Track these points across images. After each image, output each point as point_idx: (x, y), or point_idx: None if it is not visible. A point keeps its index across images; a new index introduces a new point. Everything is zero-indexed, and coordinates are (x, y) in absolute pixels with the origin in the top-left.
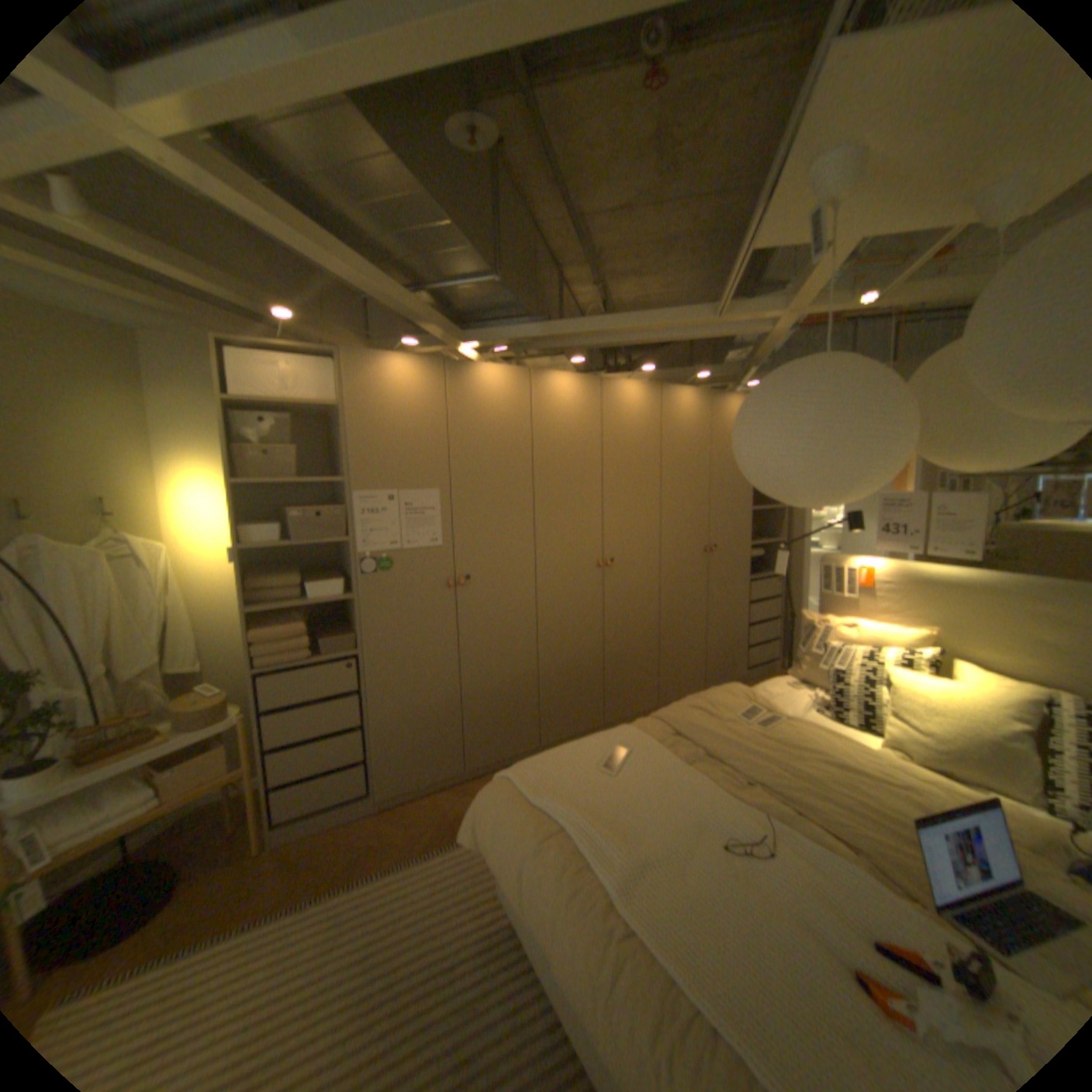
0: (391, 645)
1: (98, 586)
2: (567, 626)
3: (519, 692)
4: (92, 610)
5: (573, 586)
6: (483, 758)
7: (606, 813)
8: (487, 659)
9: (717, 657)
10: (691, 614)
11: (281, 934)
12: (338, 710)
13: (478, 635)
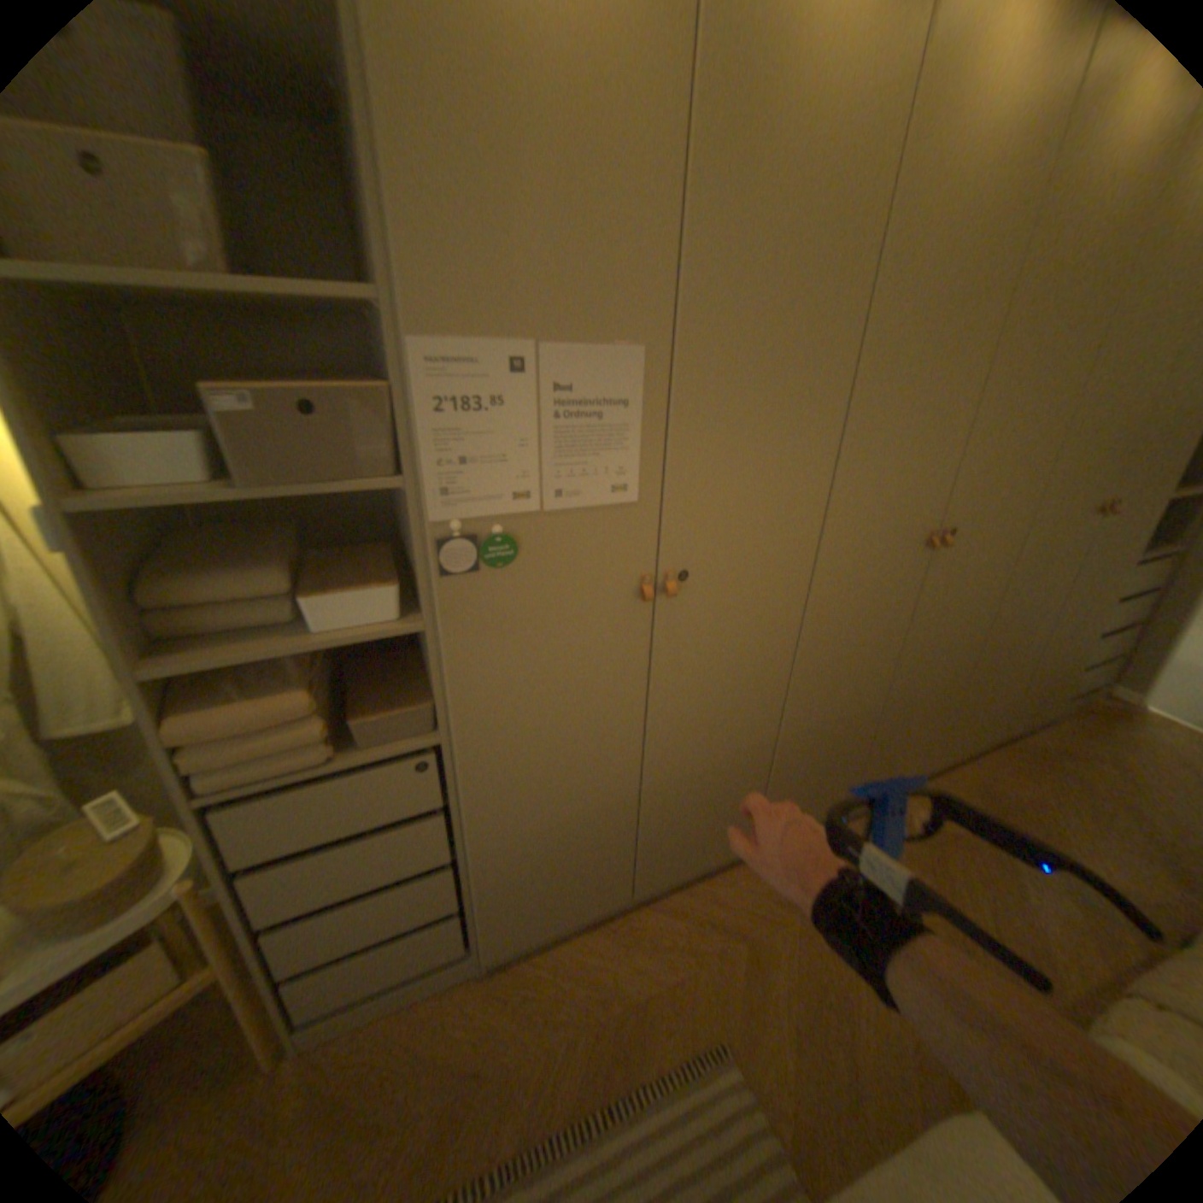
0: (514, 721)
1: None
2: (846, 660)
3: (741, 775)
4: None
5: (876, 586)
6: (666, 877)
7: None
8: (697, 728)
9: (1041, 691)
10: (1036, 626)
11: None
12: (407, 842)
13: (687, 689)
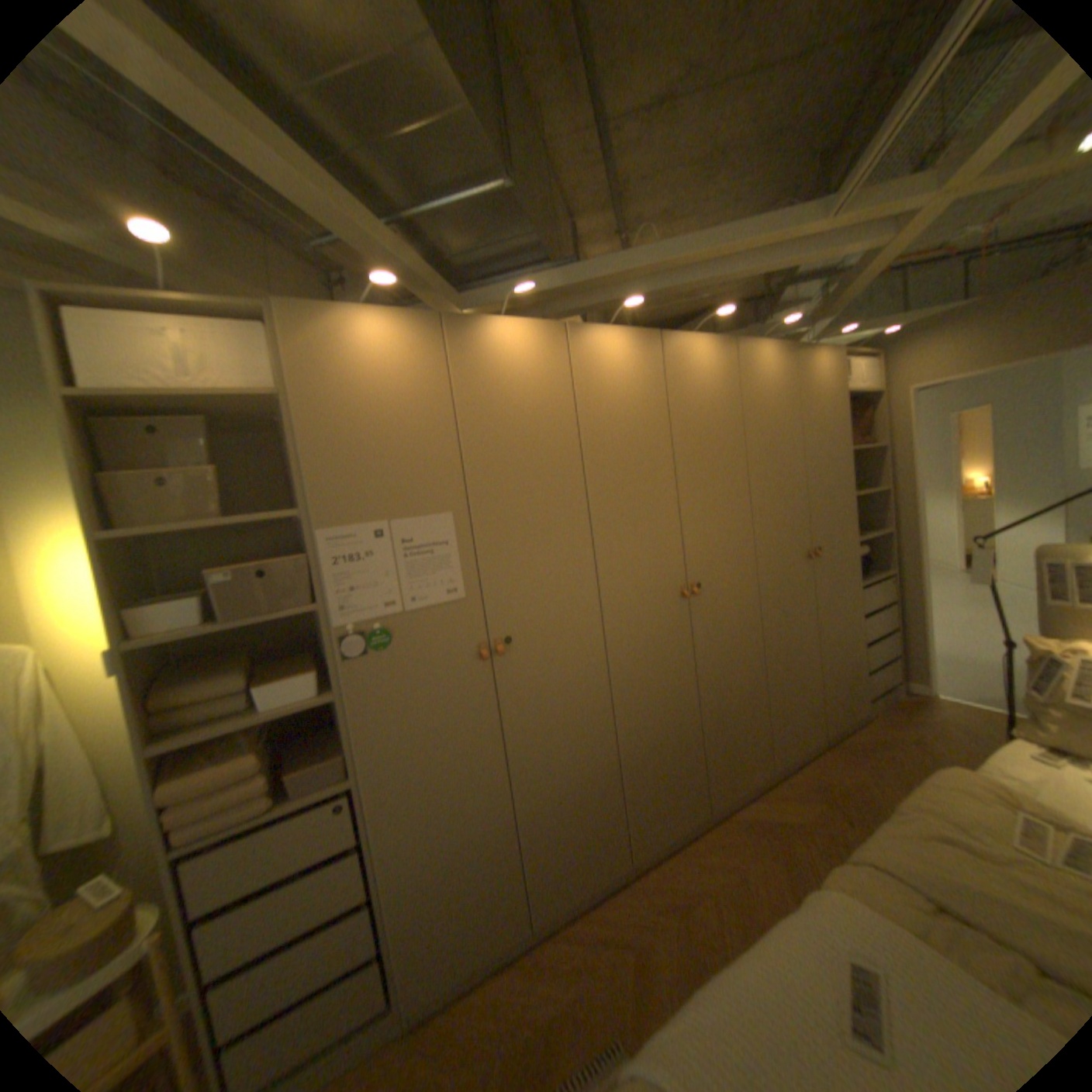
0: (404, 761)
1: None
2: (652, 686)
3: (598, 794)
4: None
5: (654, 628)
6: (558, 903)
7: None
8: (548, 755)
9: (837, 694)
10: (801, 642)
11: None
12: (329, 880)
13: (532, 722)
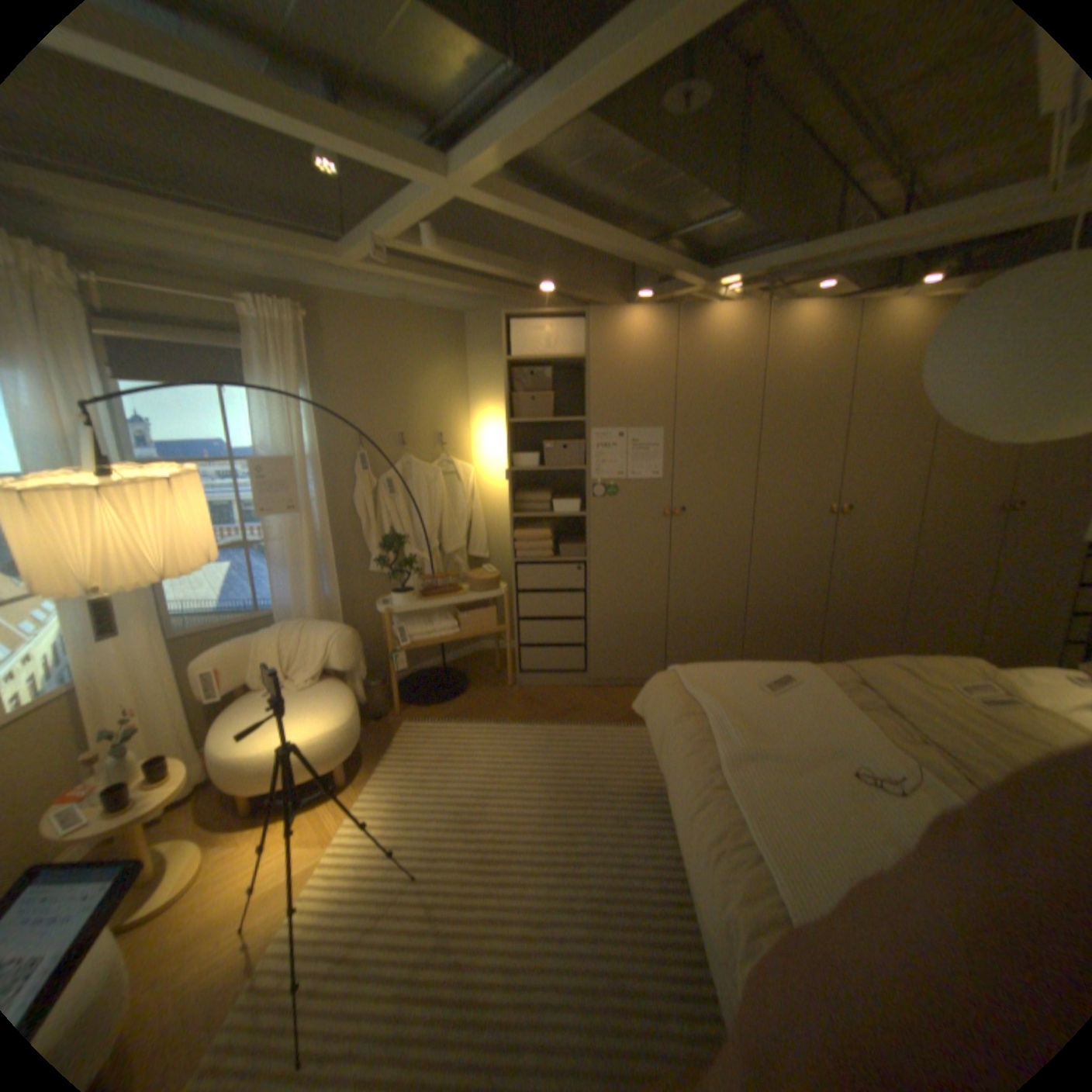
0: (611, 558)
1: (436, 491)
2: (784, 569)
3: (724, 622)
4: (433, 506)
5: (796, 530)
6: None
7: (748, 715)
8: (694, 585)
9: (1001, 642)
10: (964, 582)
11: (516, 733)
12: (569, 601)
13: (687, 563)
